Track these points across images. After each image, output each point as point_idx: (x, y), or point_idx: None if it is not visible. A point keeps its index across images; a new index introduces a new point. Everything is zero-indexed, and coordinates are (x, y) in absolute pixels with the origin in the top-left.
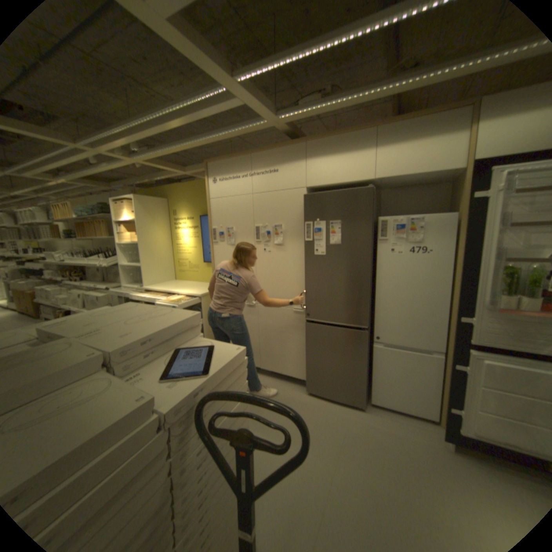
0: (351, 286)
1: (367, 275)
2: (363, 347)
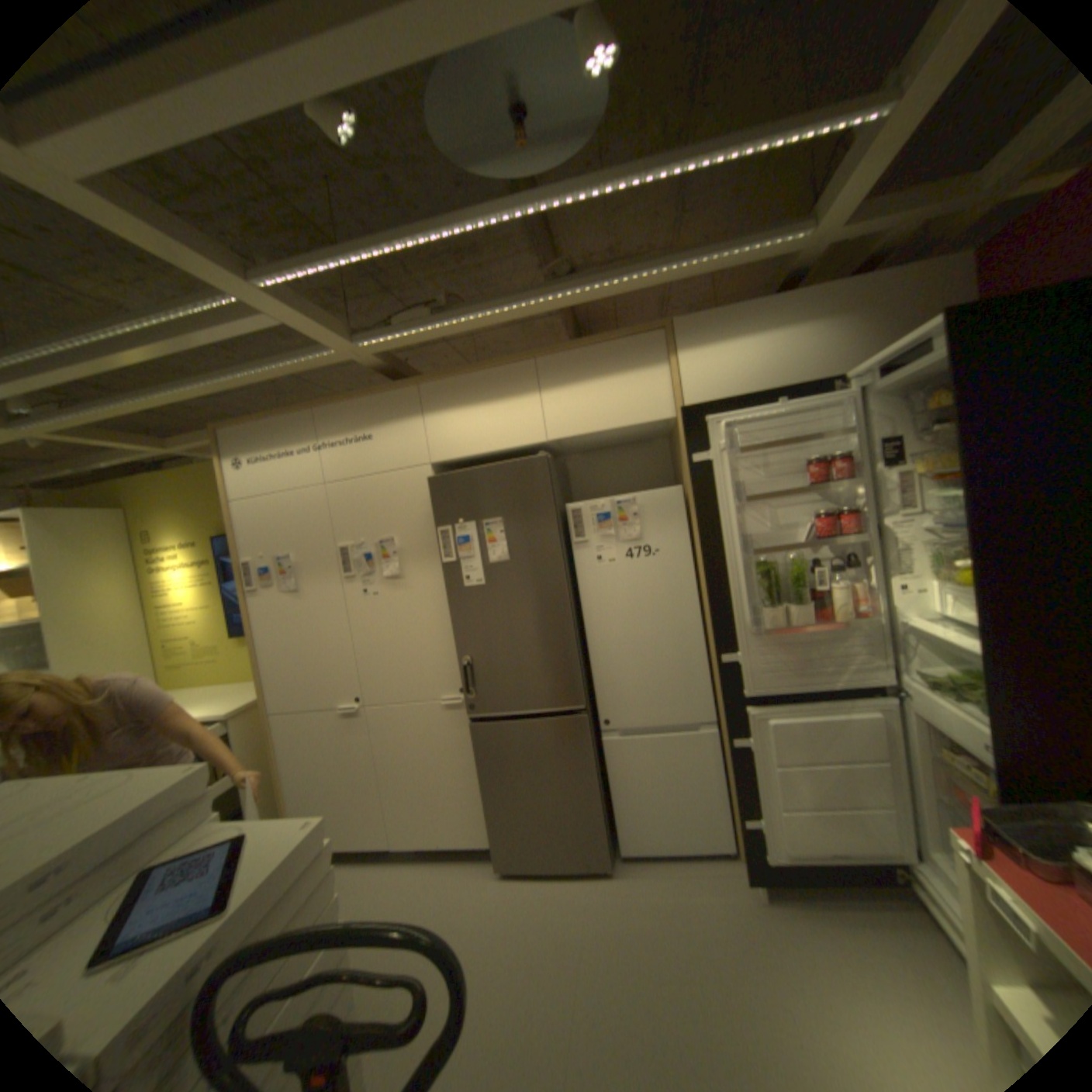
0: (542, 634)
1: (565, 610)
2: (585, 748)
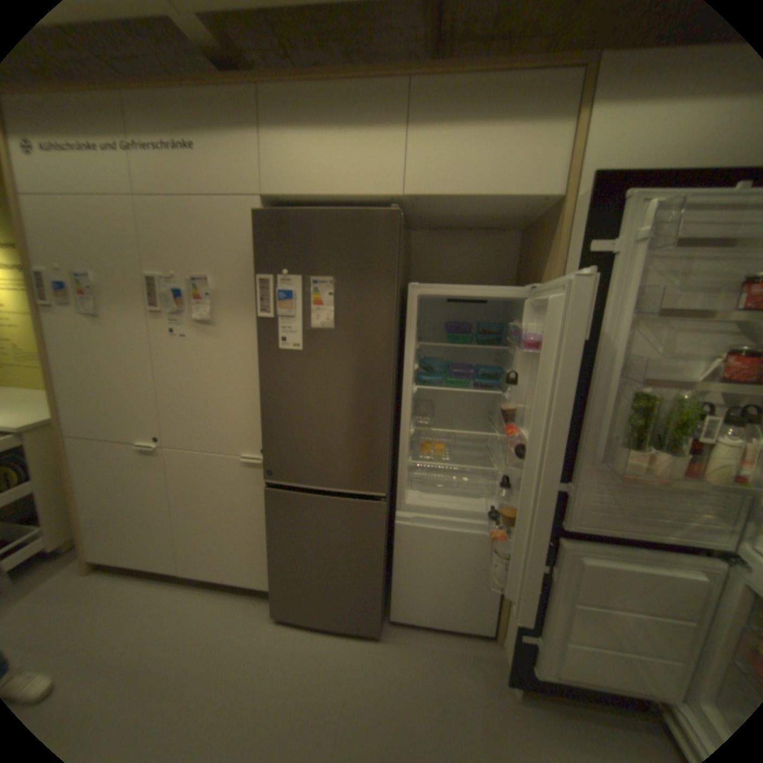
0: (355, 415)
1: (385, 395)
2: (377, 531)
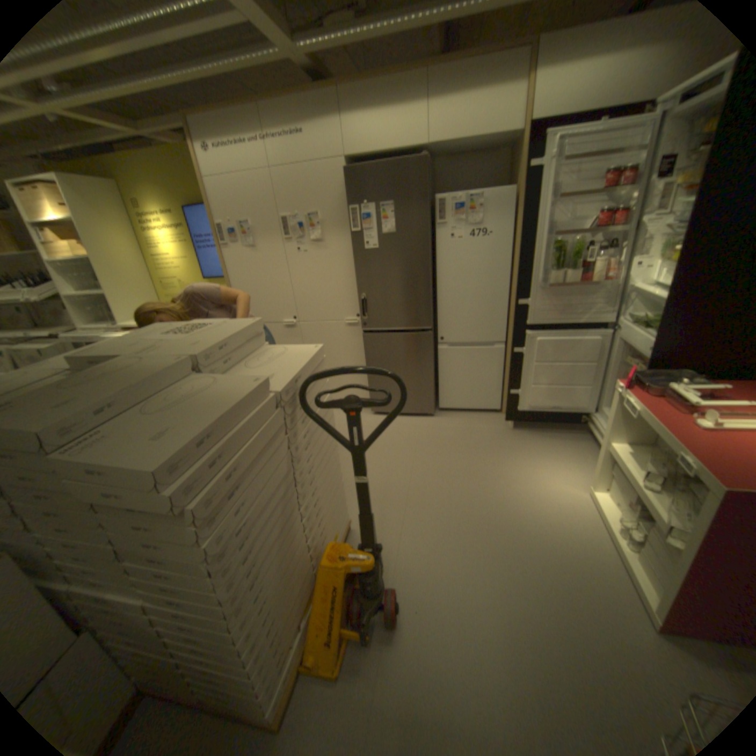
0: (411, 283)
1: (427, 268)
2: (428, 350)
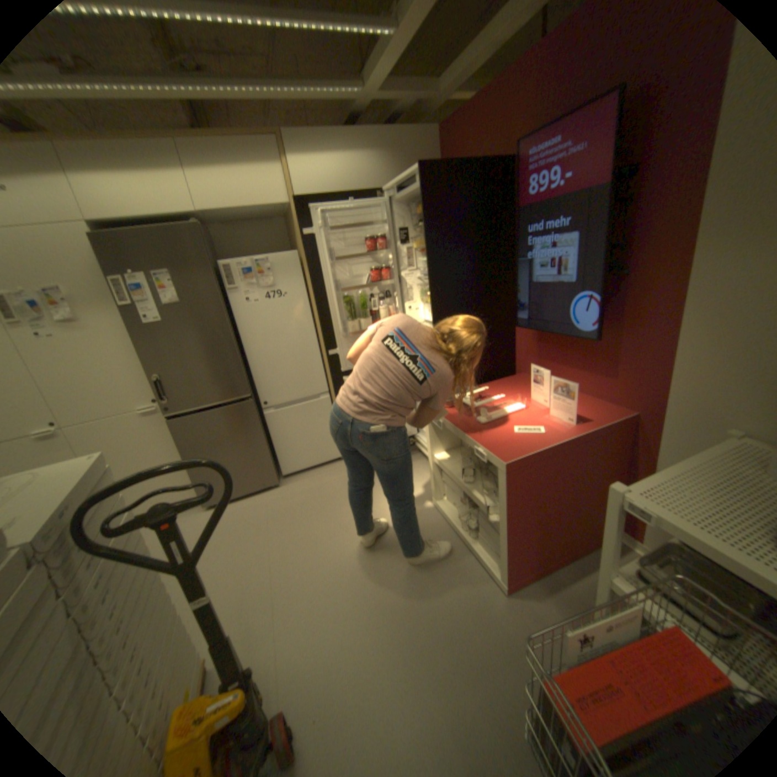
0: (214, 353)
1: (228, 335)
2: (253, 419)
